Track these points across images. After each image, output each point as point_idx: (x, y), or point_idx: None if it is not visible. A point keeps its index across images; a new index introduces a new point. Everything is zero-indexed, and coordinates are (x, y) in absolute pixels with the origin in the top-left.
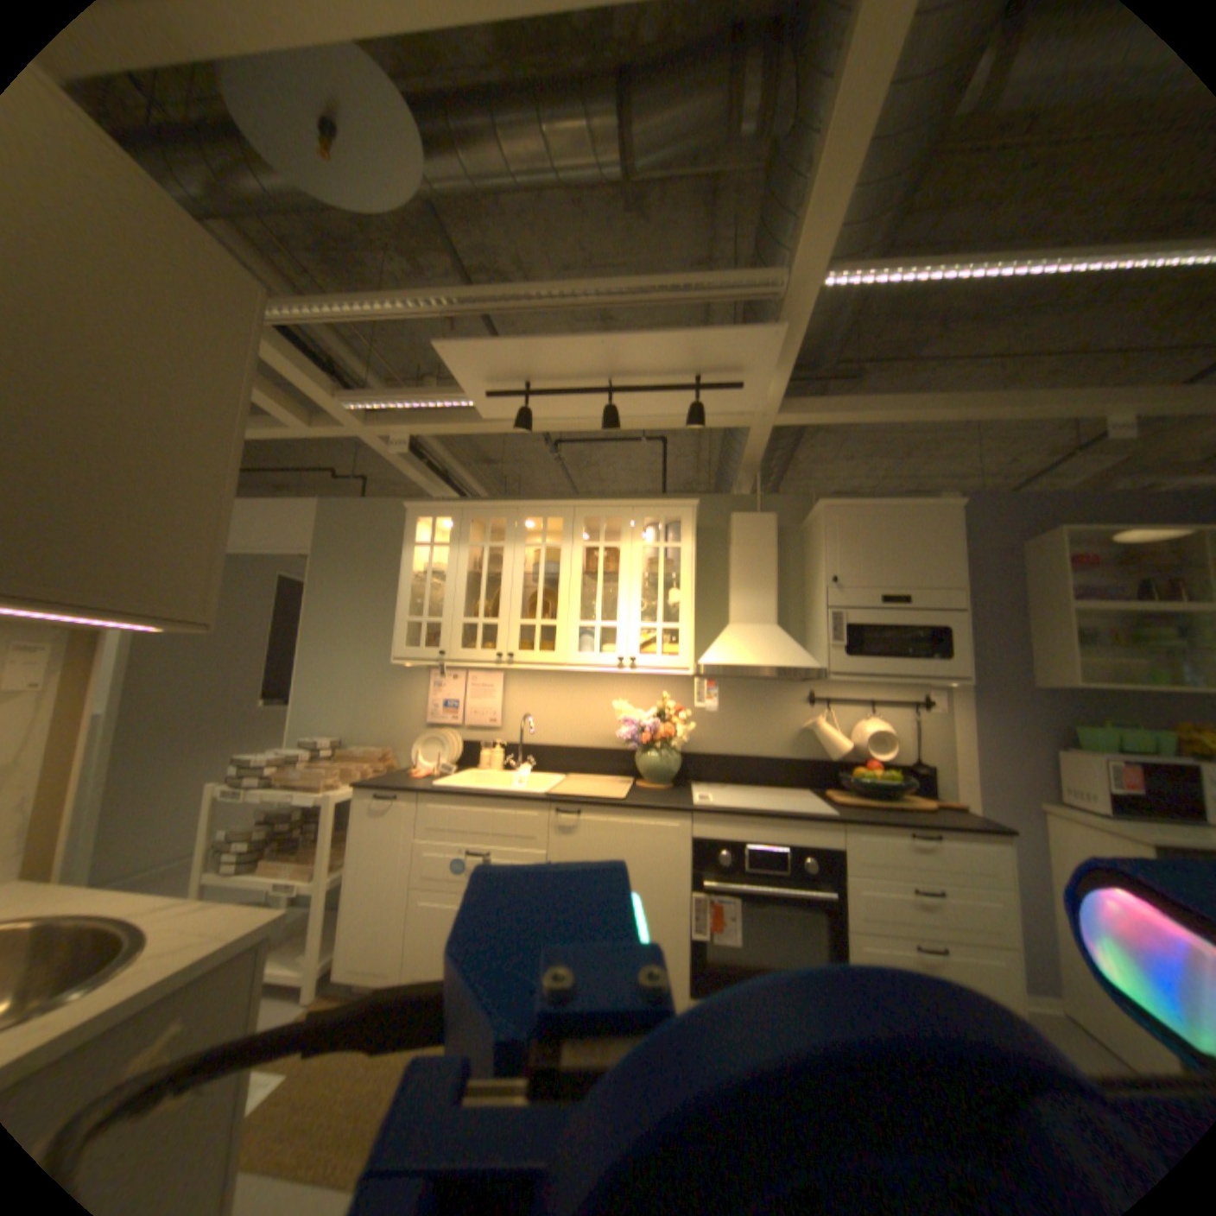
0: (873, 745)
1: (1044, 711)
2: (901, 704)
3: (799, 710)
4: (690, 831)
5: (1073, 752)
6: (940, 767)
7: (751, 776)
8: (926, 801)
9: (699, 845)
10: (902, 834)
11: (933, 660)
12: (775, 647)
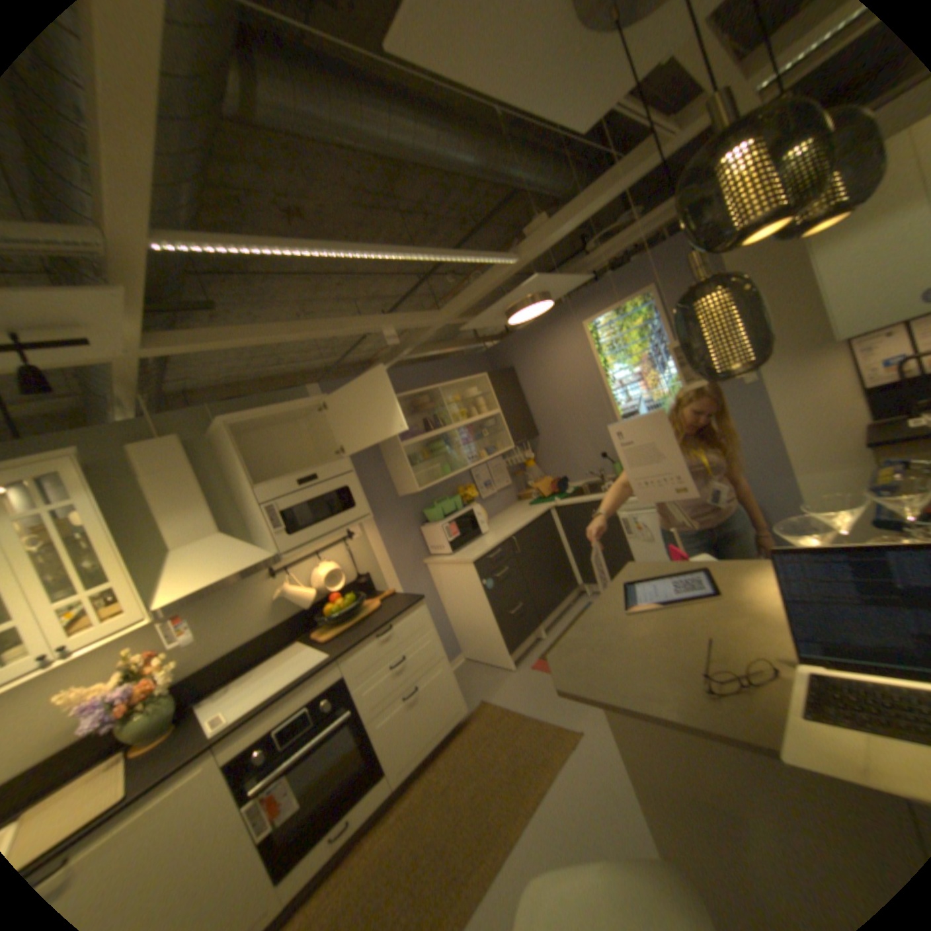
0: (329, 584)
1: (408, 509)
2: (335, 545)
3: (266, 587)
4: (217, 765)
5: (426, 525)
6: (371, 572)
7: (248, 662)
8: (372, 600)
9: (231, 769)
10: (371, 642)
11: (346, 513)
12: (228, 556)
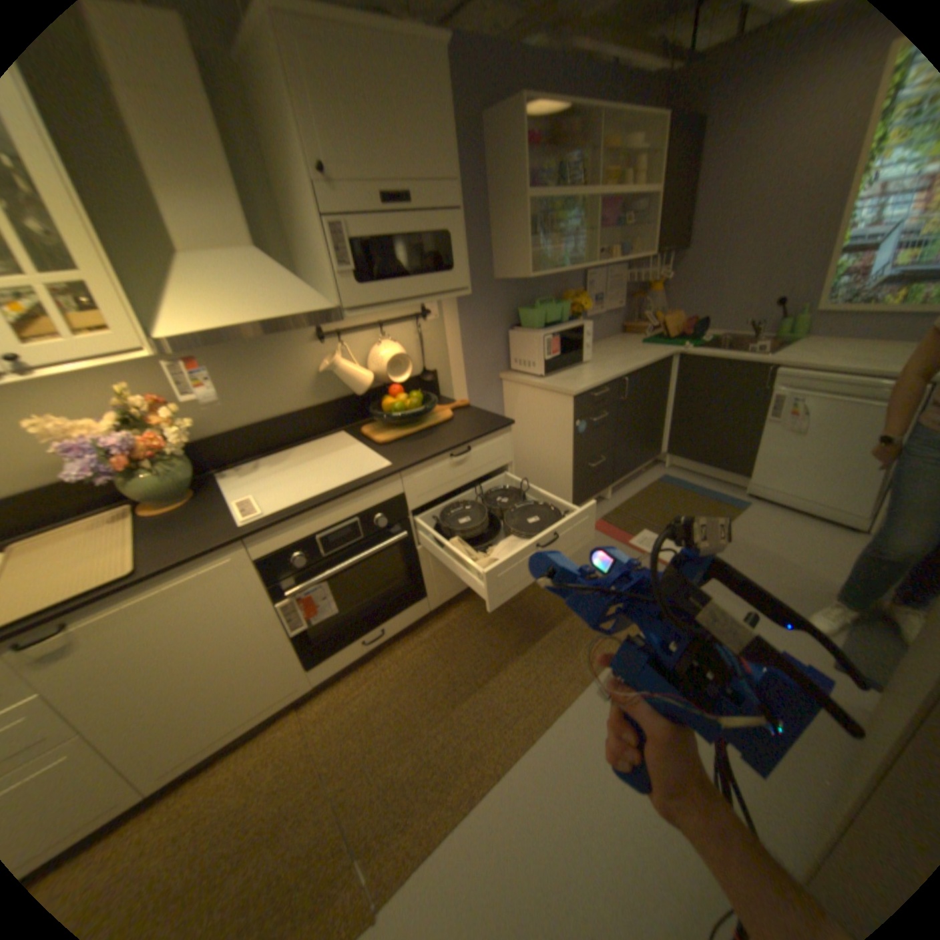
0: (392, 370)
1: (500, 300)
2: (405, 320)
3: (312, 352)
4: (251, 556)
5: (515, 330)
6: (440, 370)
7: (283, 439)
8: (438, 406)
9: (267, 563)
10: (444, 459)
11: (439, 275)
12: (269, 287)
